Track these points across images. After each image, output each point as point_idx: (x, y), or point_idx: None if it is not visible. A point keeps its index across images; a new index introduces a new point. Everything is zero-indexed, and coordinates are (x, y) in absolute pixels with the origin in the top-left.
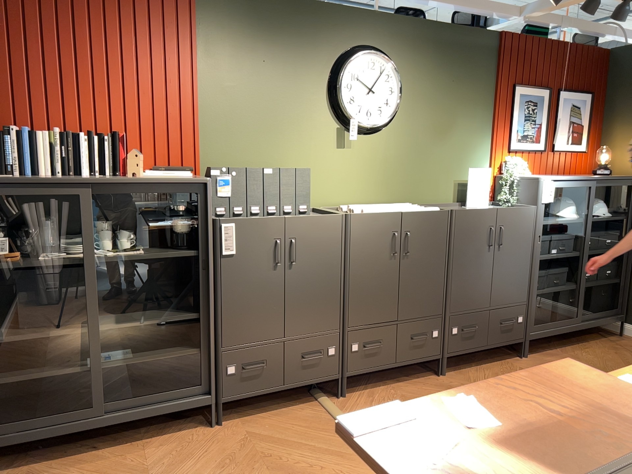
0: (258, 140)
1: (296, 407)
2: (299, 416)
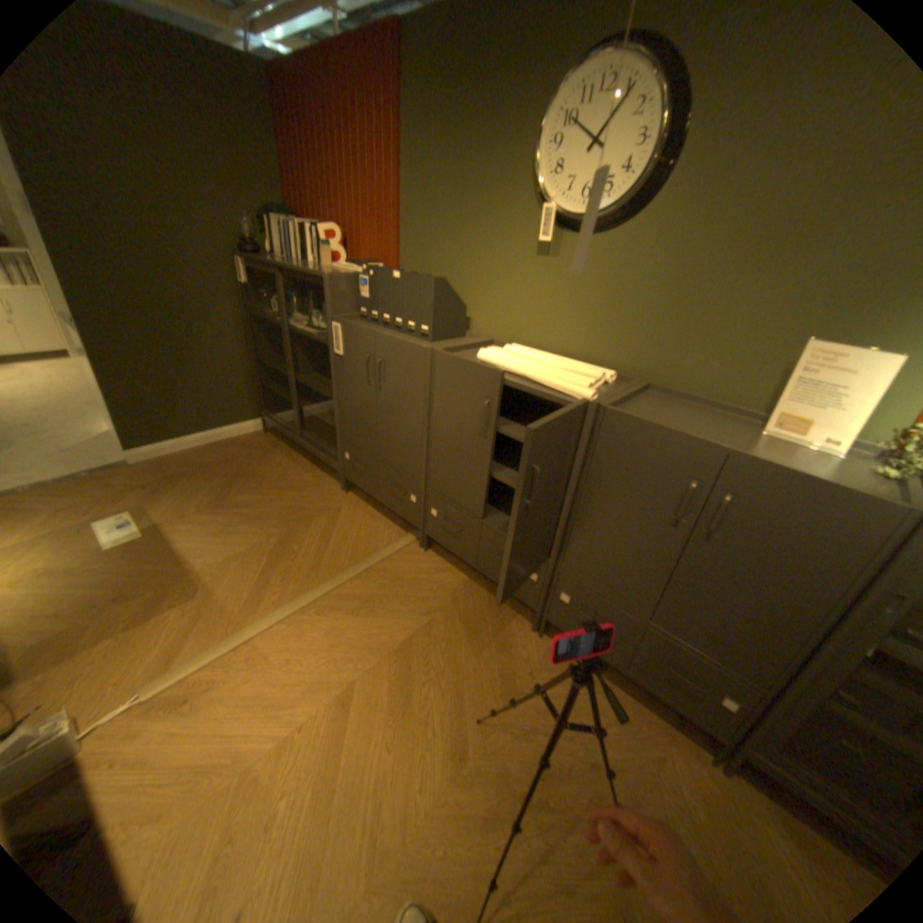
0: (446, 238)
1: (392, 525)
2: (378, 530)
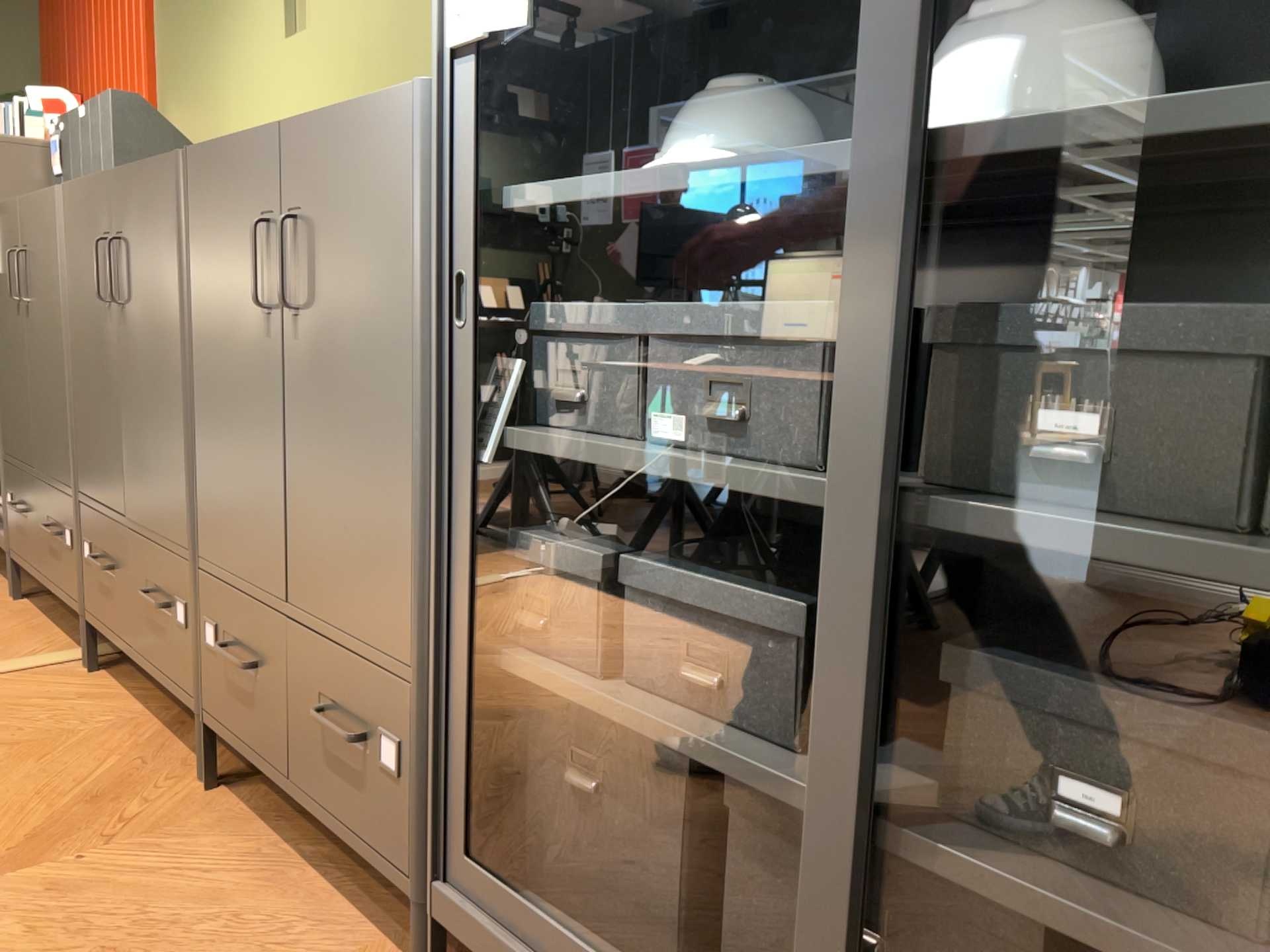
0: (201, 66)
1: (61, 639)
2: (18, 644)
